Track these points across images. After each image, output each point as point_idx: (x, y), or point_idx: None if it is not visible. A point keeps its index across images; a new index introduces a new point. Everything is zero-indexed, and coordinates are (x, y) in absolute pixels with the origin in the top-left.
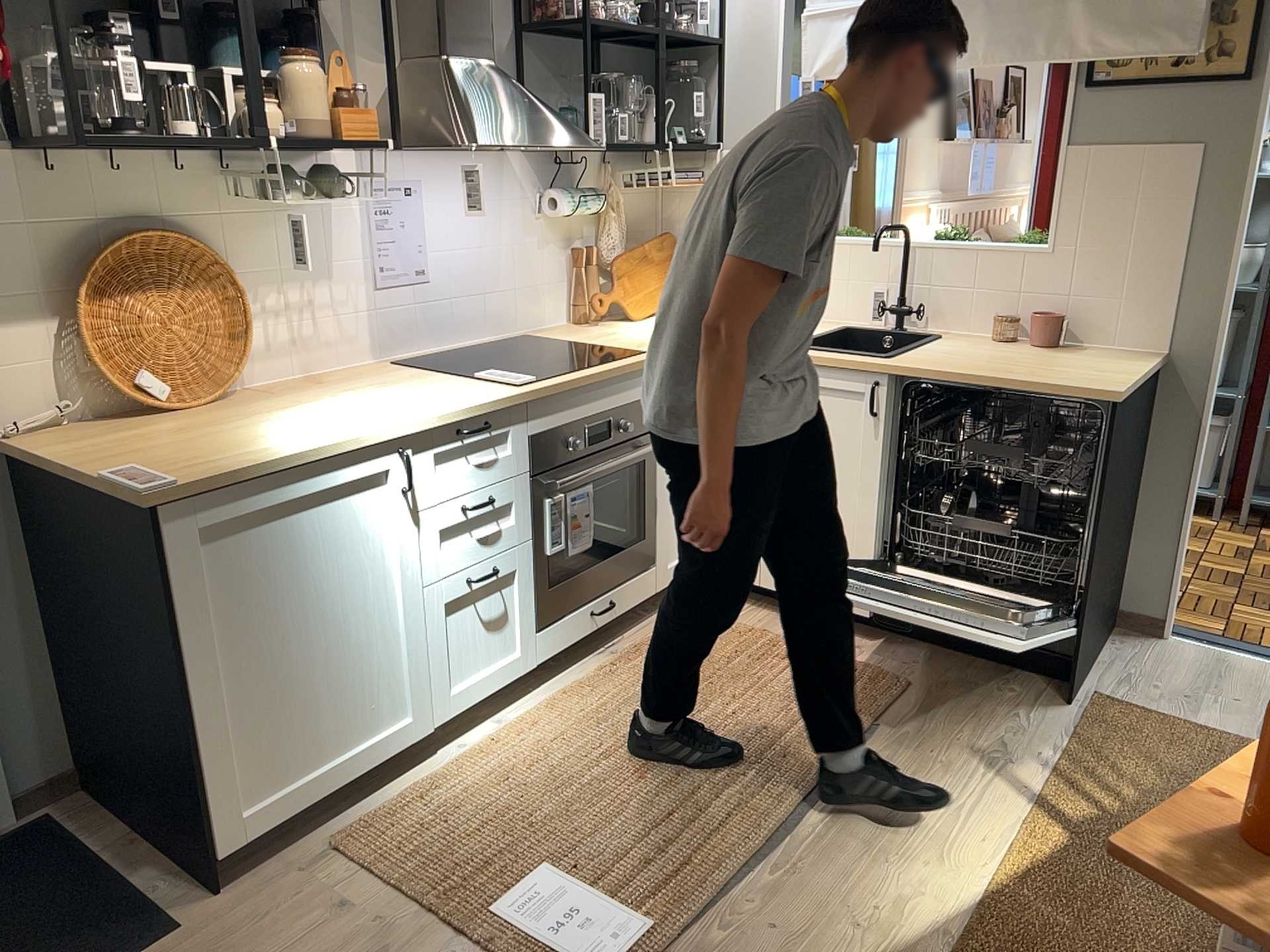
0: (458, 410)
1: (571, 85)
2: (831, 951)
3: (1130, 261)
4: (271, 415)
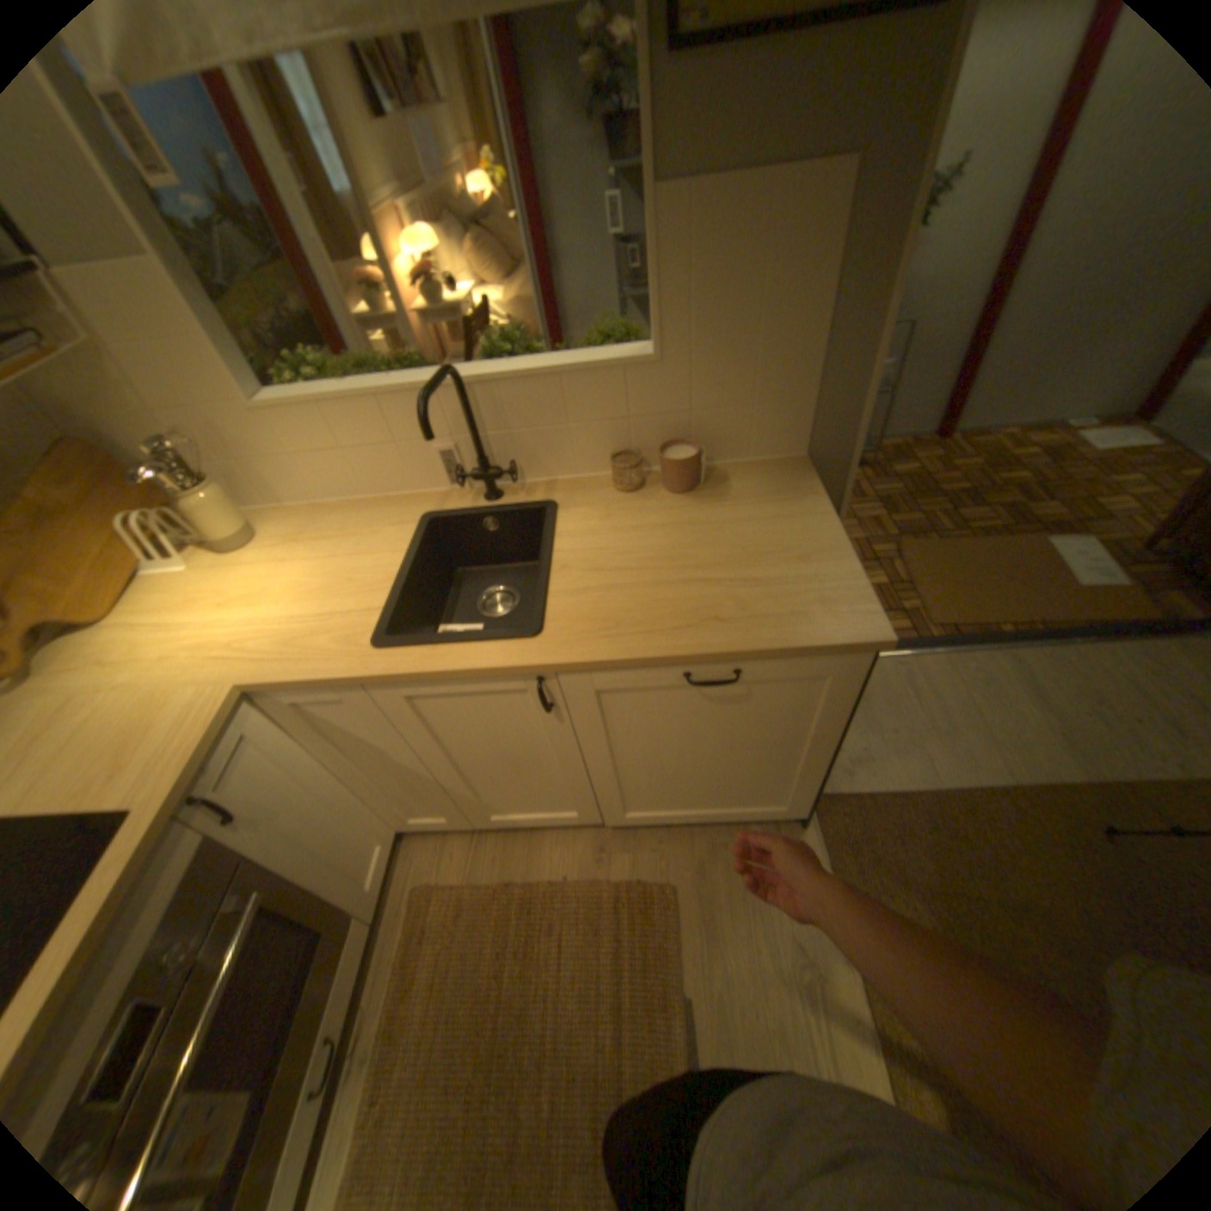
0: None
1: None
2: None
3: (758, 360)
4: None
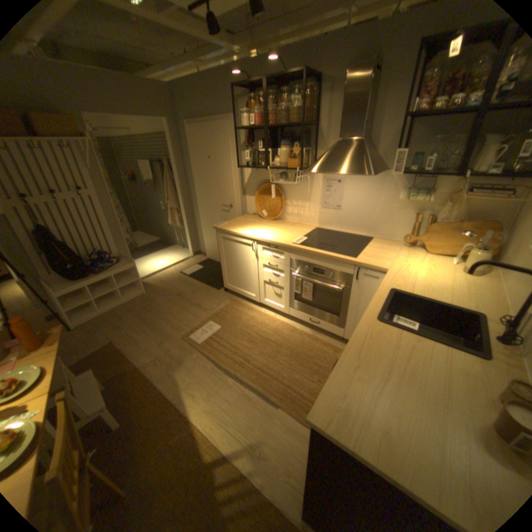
0: (266, 240)
1: (440, 139)
2: (184, 376)
3: None
4: (262, 225)
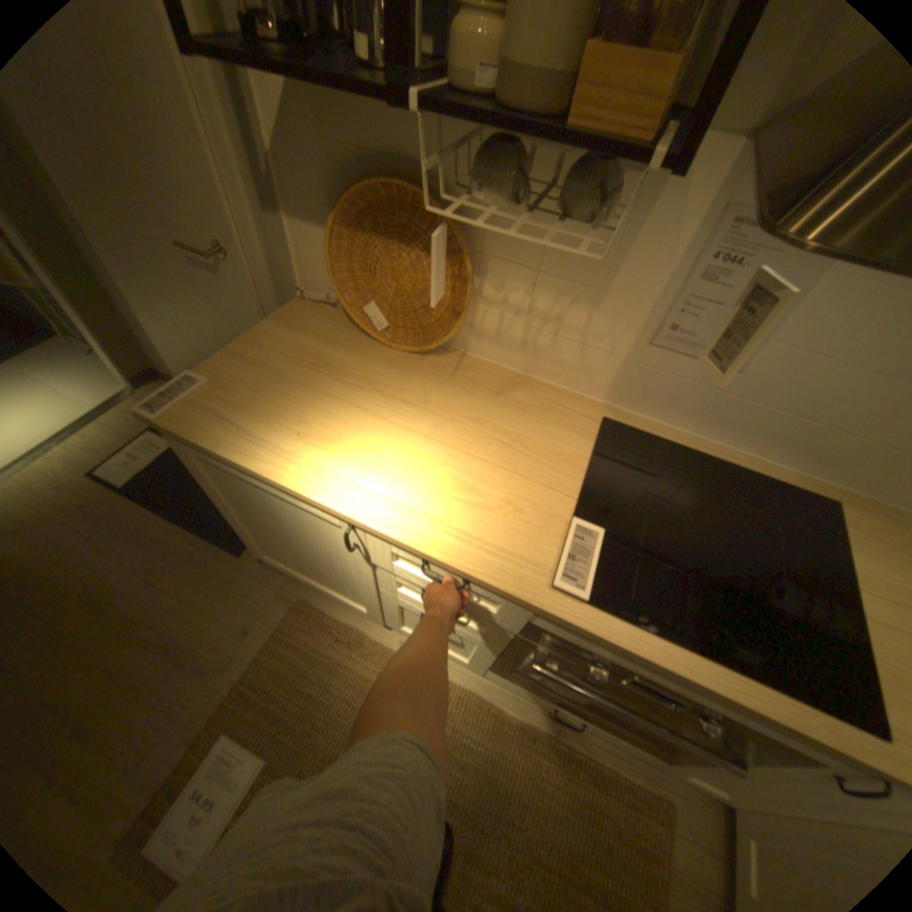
0: (424, 551)
1: None
2: None
3: None
4: (379, 398)
